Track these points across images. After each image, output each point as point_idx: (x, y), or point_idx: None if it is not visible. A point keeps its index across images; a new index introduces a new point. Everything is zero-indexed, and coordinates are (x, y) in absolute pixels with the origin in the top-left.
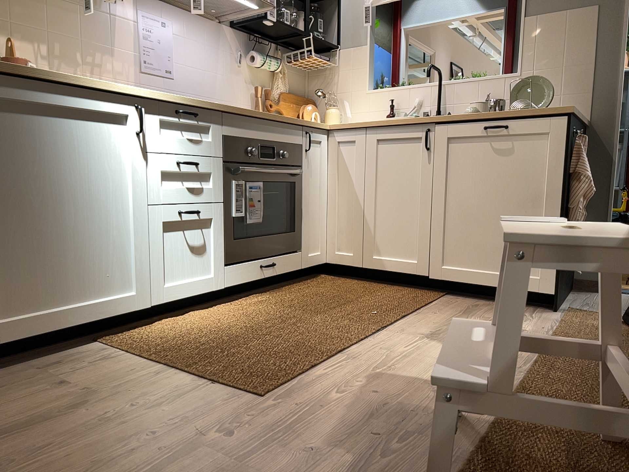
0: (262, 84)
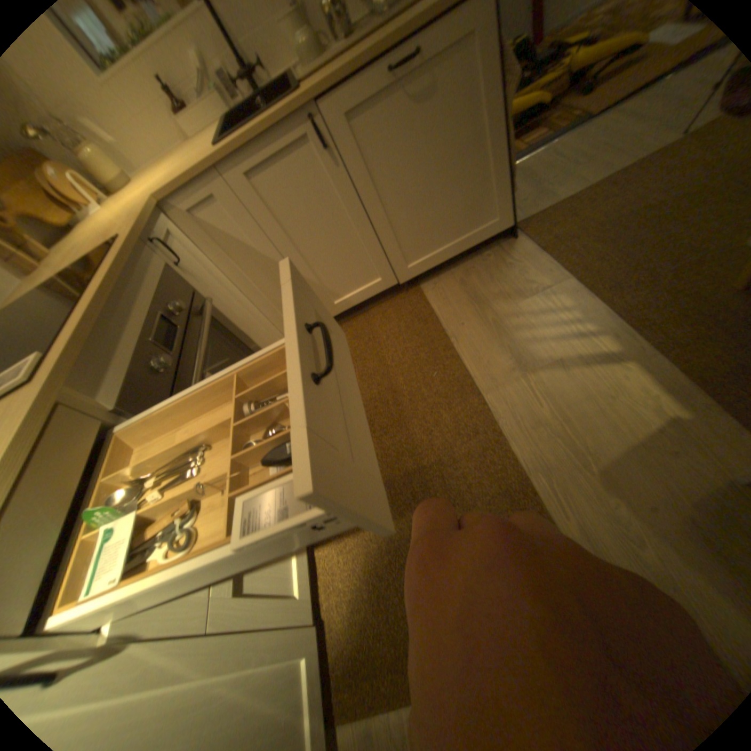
0: None
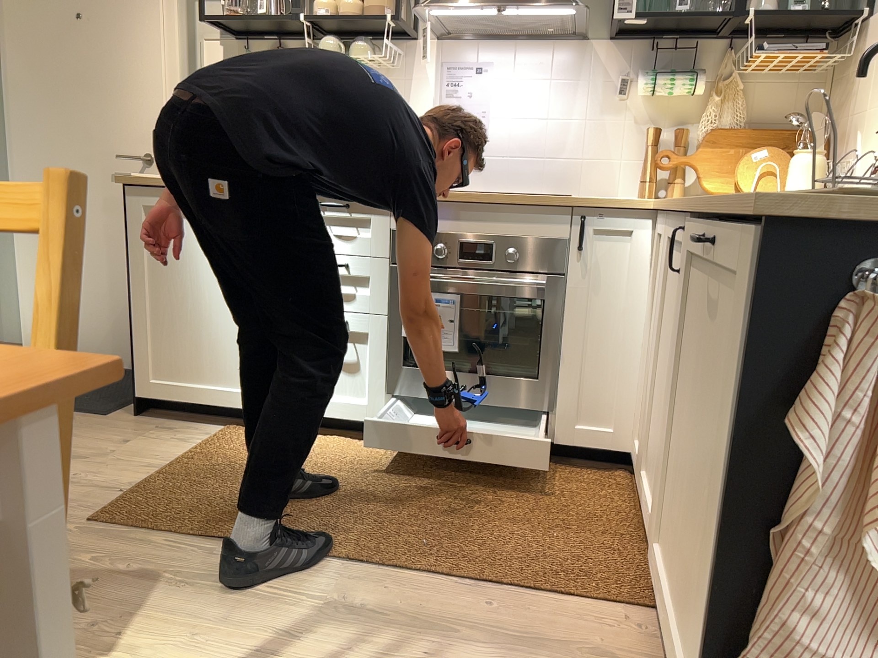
0: (676, 121)
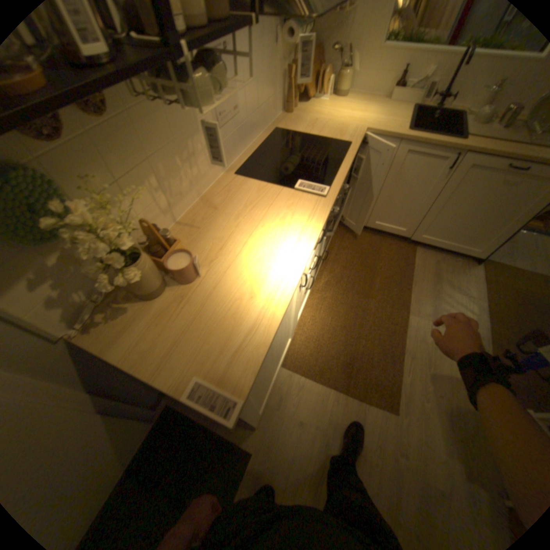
0: (289, 50)
